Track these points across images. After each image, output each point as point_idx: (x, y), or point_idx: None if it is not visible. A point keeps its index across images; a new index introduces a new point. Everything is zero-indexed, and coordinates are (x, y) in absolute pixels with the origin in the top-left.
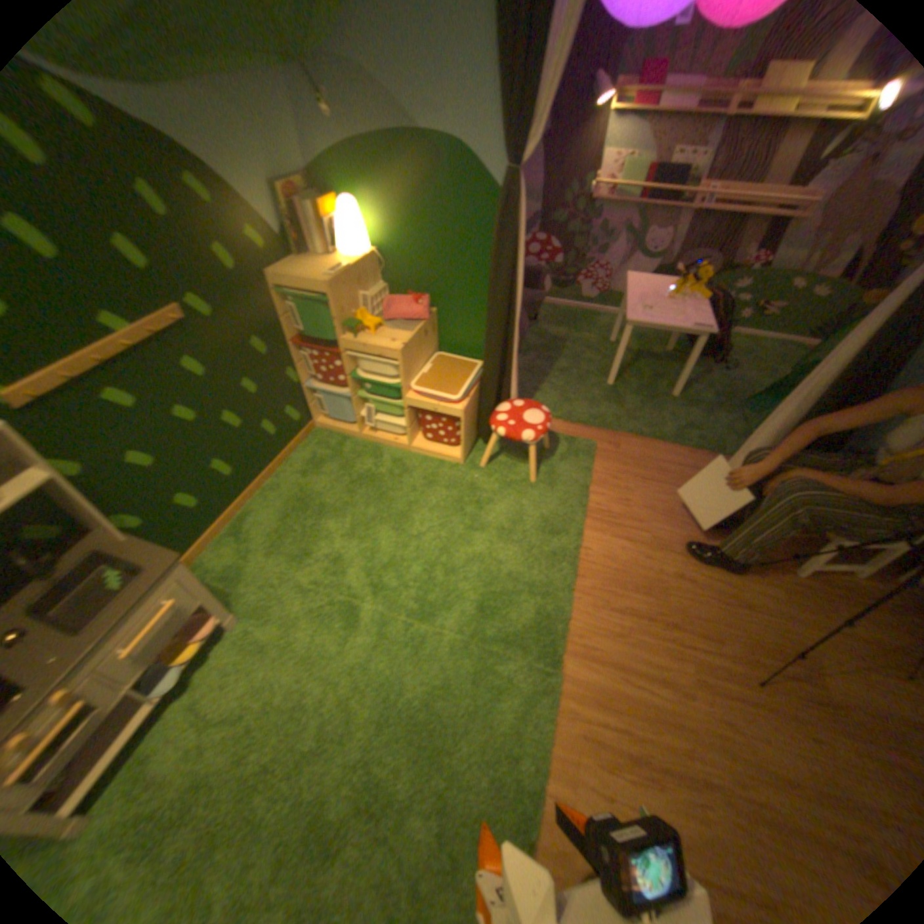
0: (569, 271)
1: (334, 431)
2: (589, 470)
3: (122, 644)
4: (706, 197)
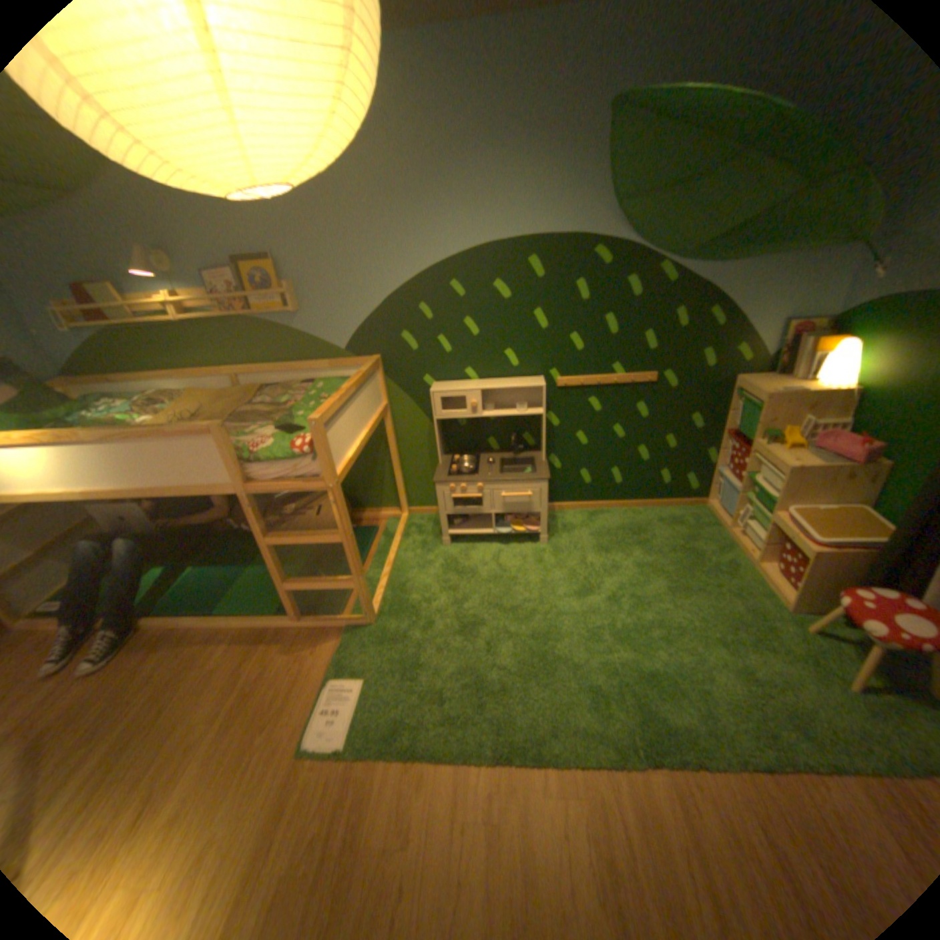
0: None
1: (714, 516)
2: None
3: (504, 492)
4: None
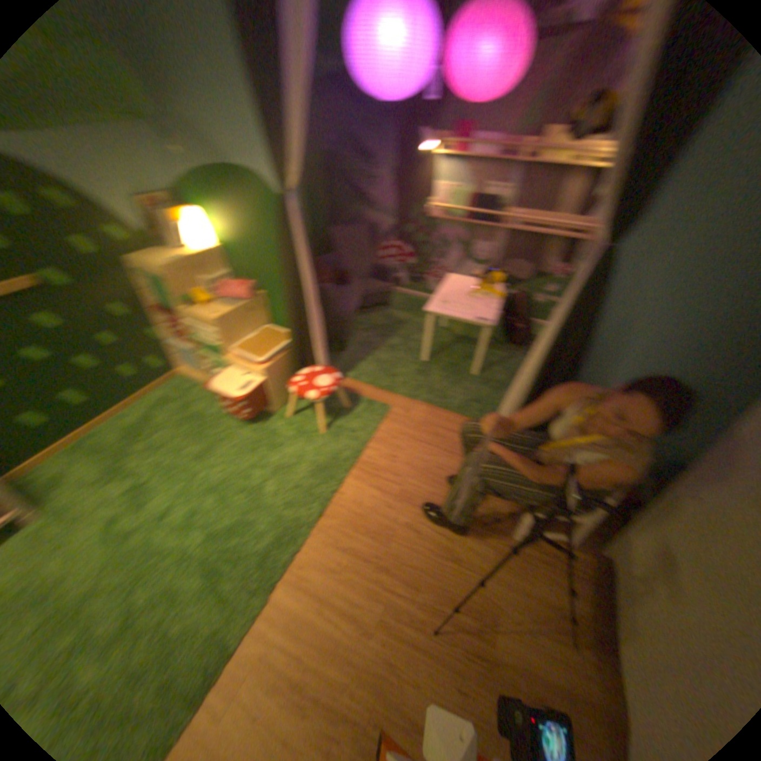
0: (417, 270)
1: (186, 380)
2: (372, 429)
3: None
4: (512, 220)
